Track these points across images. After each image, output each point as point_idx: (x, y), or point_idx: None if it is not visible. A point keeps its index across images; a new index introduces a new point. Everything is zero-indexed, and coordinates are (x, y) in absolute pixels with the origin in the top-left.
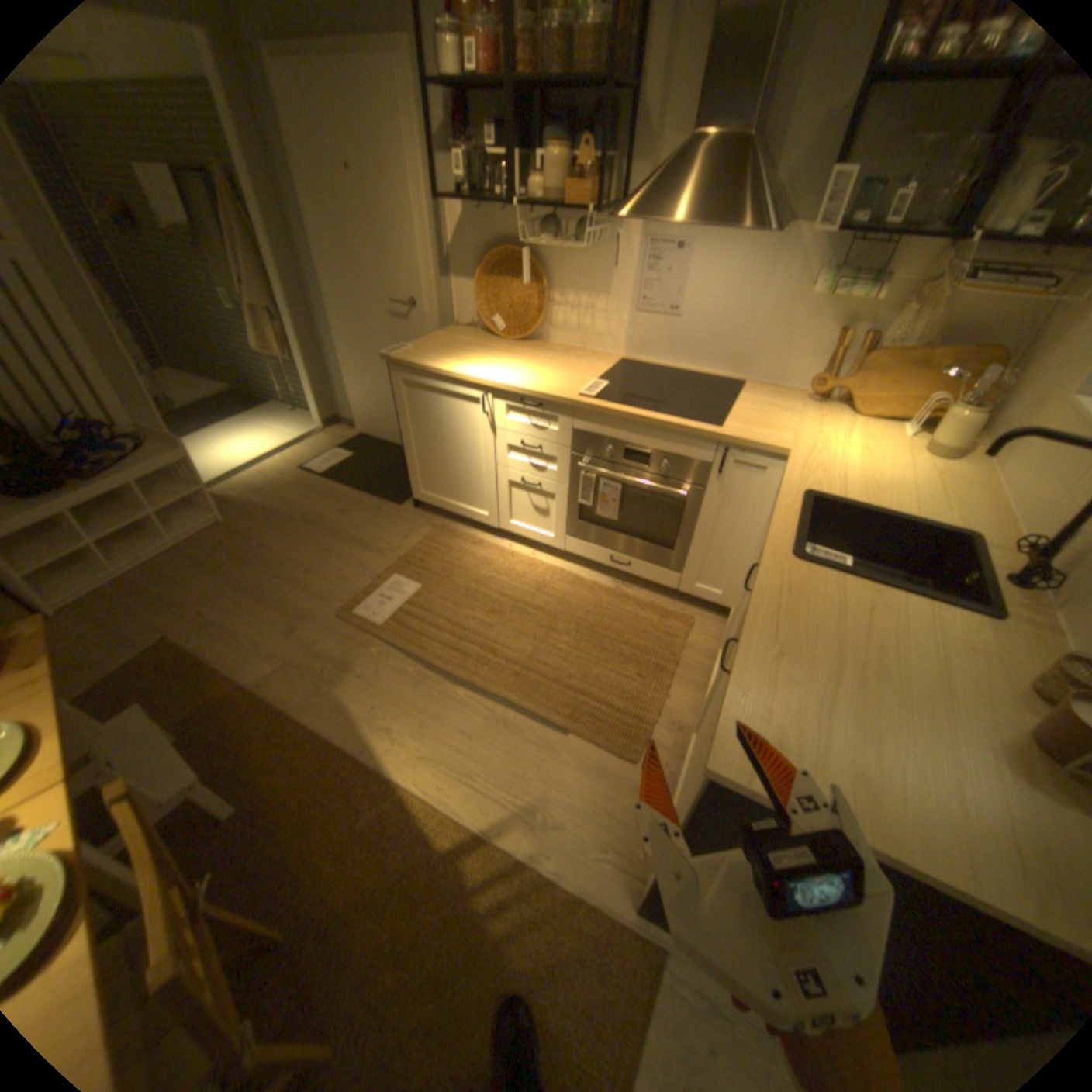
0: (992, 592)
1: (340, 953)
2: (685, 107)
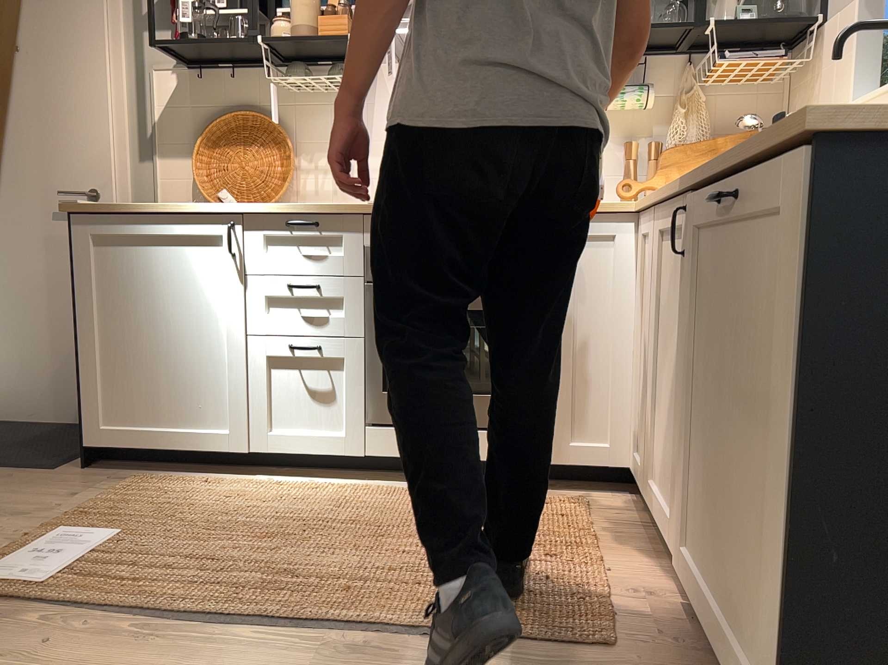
0: None
1: None
2: None
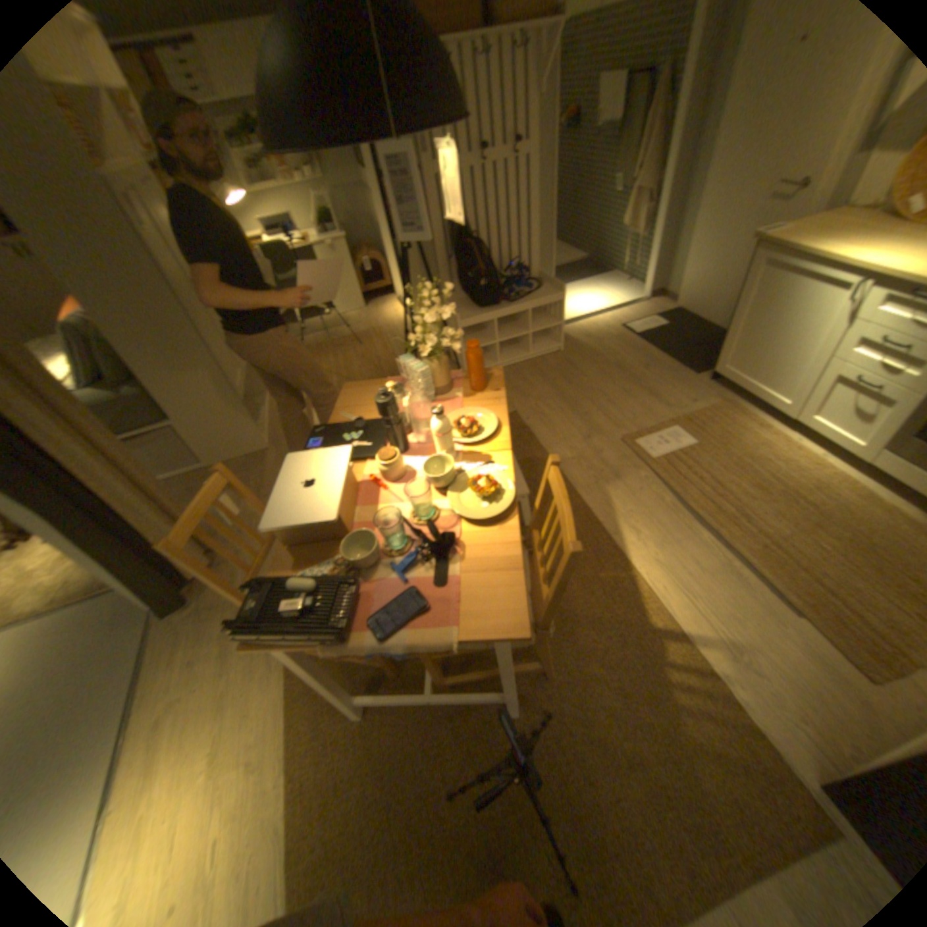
0: None
1: (571, 636)
2: None
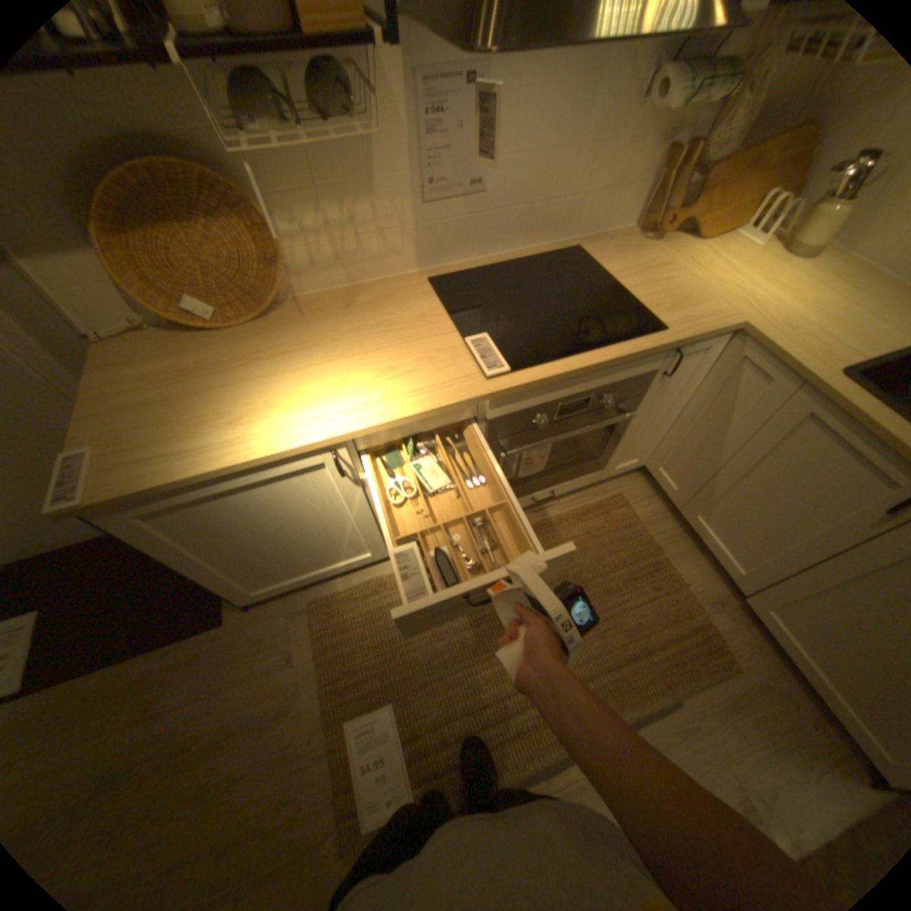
0: None
1: None
2: None
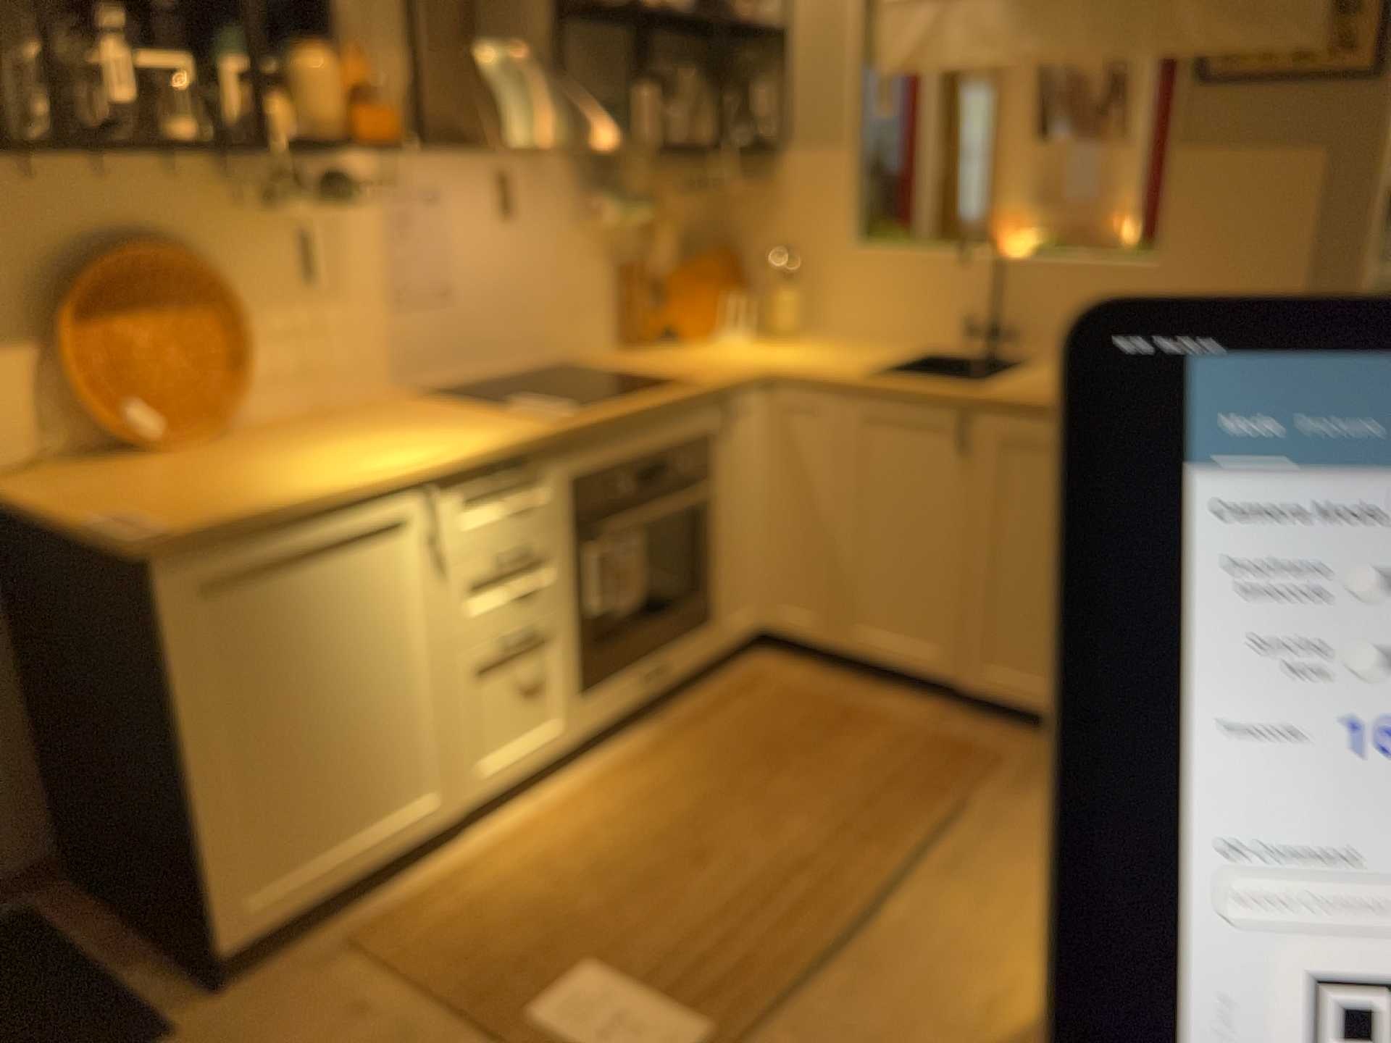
0: (1006, 358)
1: None
2: (392, 15)
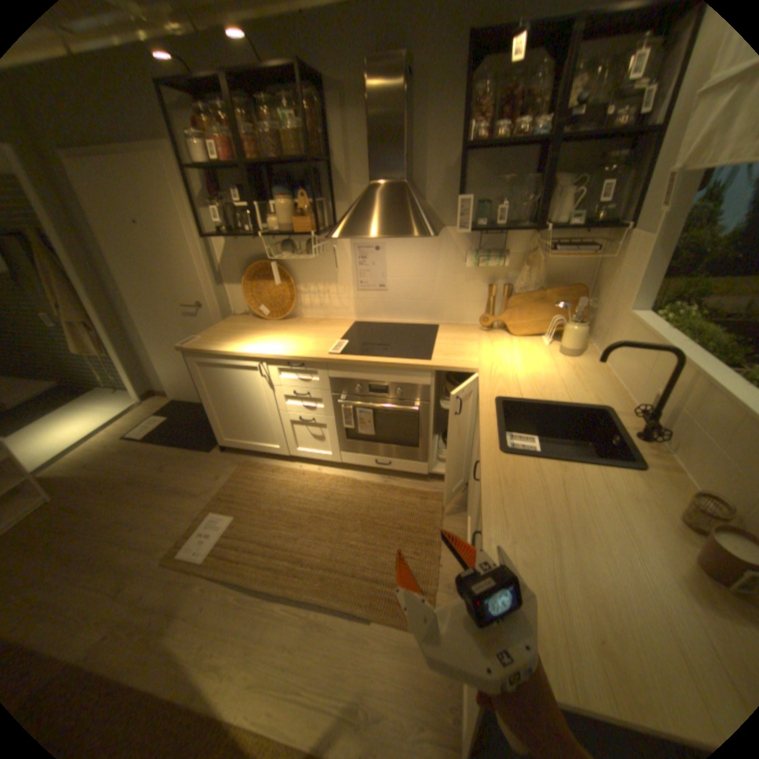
0: (632, 449)
1: None
2: (361, 170)
